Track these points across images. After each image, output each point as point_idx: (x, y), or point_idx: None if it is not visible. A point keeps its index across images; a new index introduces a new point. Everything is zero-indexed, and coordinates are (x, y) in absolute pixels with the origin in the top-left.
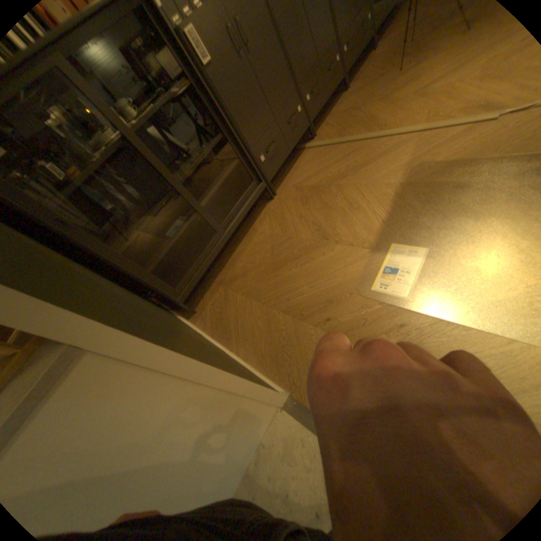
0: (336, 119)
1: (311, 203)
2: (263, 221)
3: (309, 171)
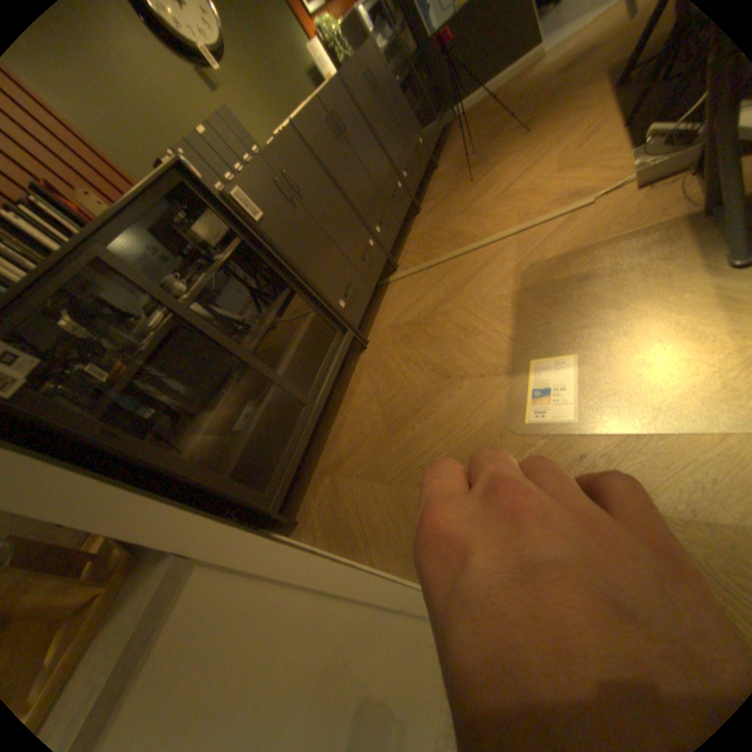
0: (417, 244)
1: (416, 340)
2: (361, 378)
3: (402, 307)
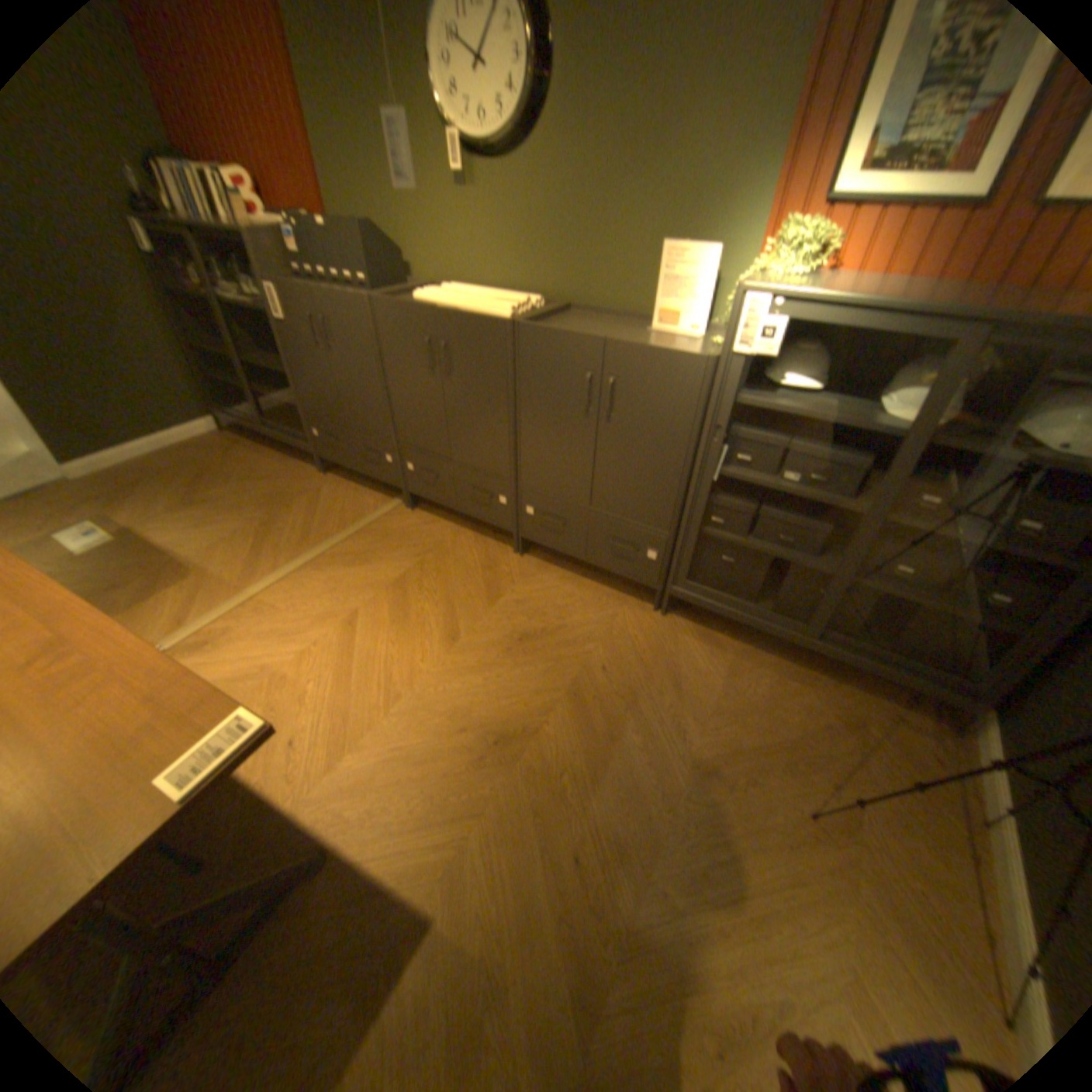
0: (424, 532)
1: (259, 499)
2: (288, 467)
3: (327, 500)
